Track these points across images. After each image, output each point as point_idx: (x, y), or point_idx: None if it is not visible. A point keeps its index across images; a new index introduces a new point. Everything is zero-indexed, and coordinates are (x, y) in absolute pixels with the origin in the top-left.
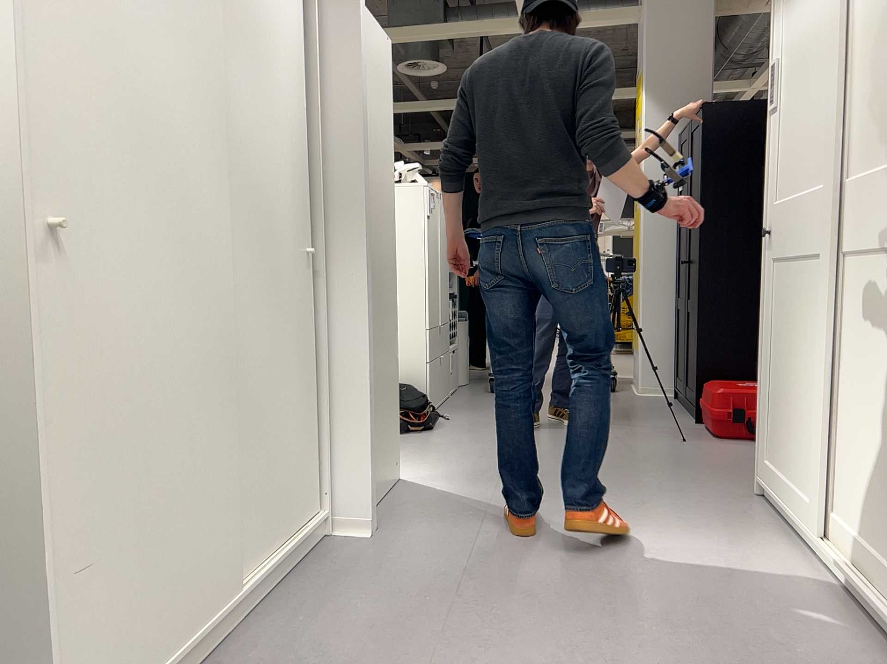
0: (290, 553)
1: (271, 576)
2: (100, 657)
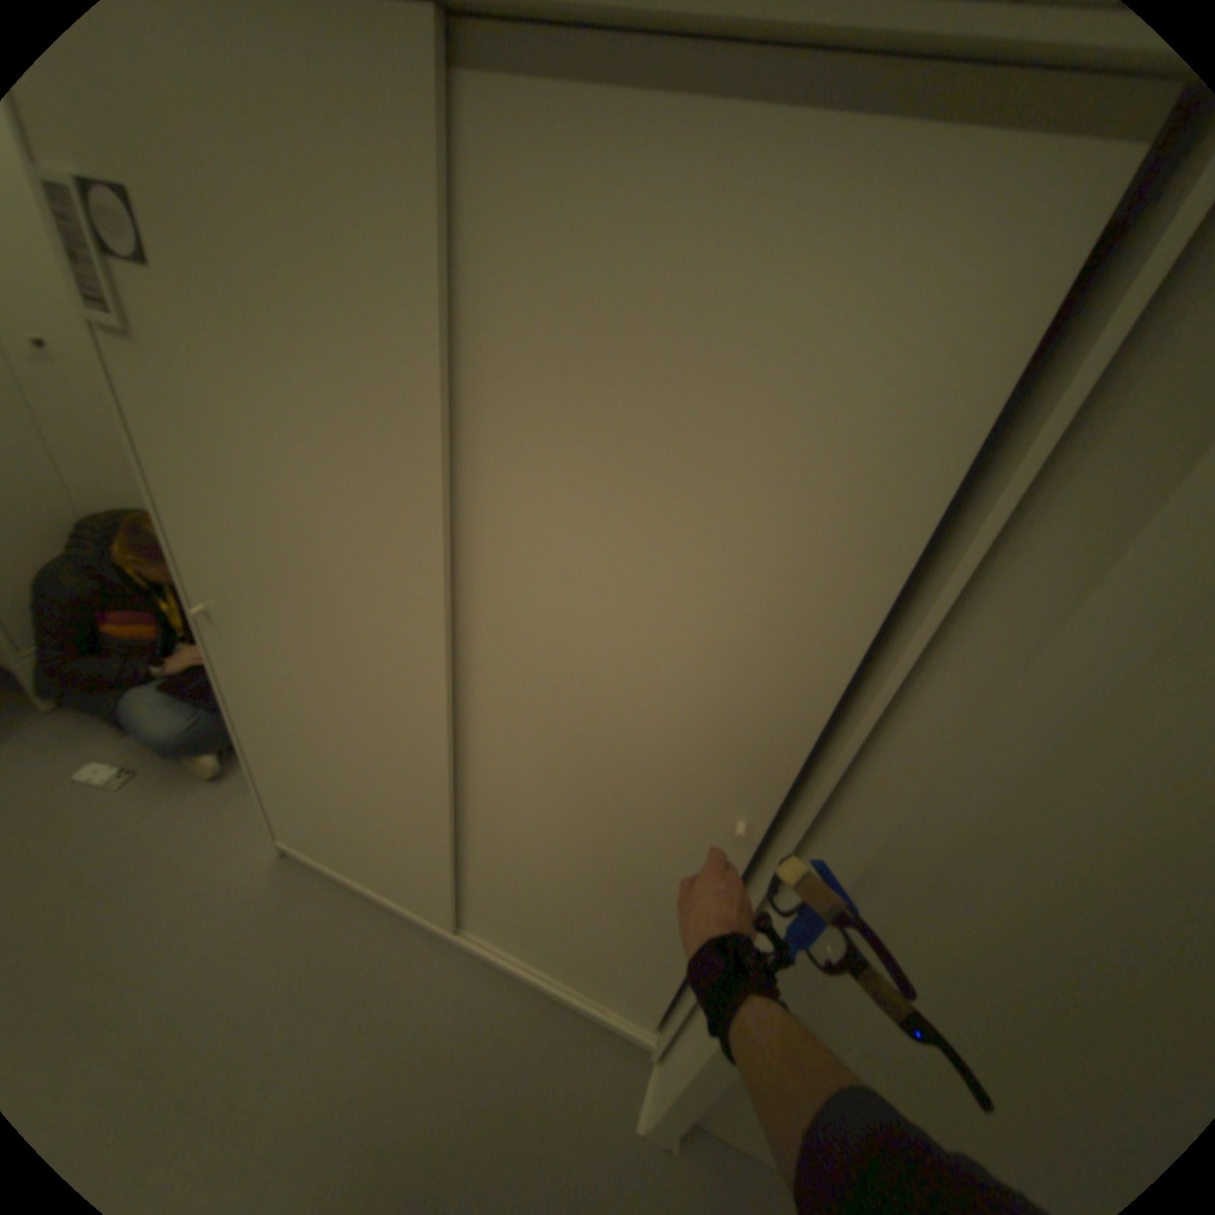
0: (521, 980)
1: (482, 959)
2: (267, 820)
